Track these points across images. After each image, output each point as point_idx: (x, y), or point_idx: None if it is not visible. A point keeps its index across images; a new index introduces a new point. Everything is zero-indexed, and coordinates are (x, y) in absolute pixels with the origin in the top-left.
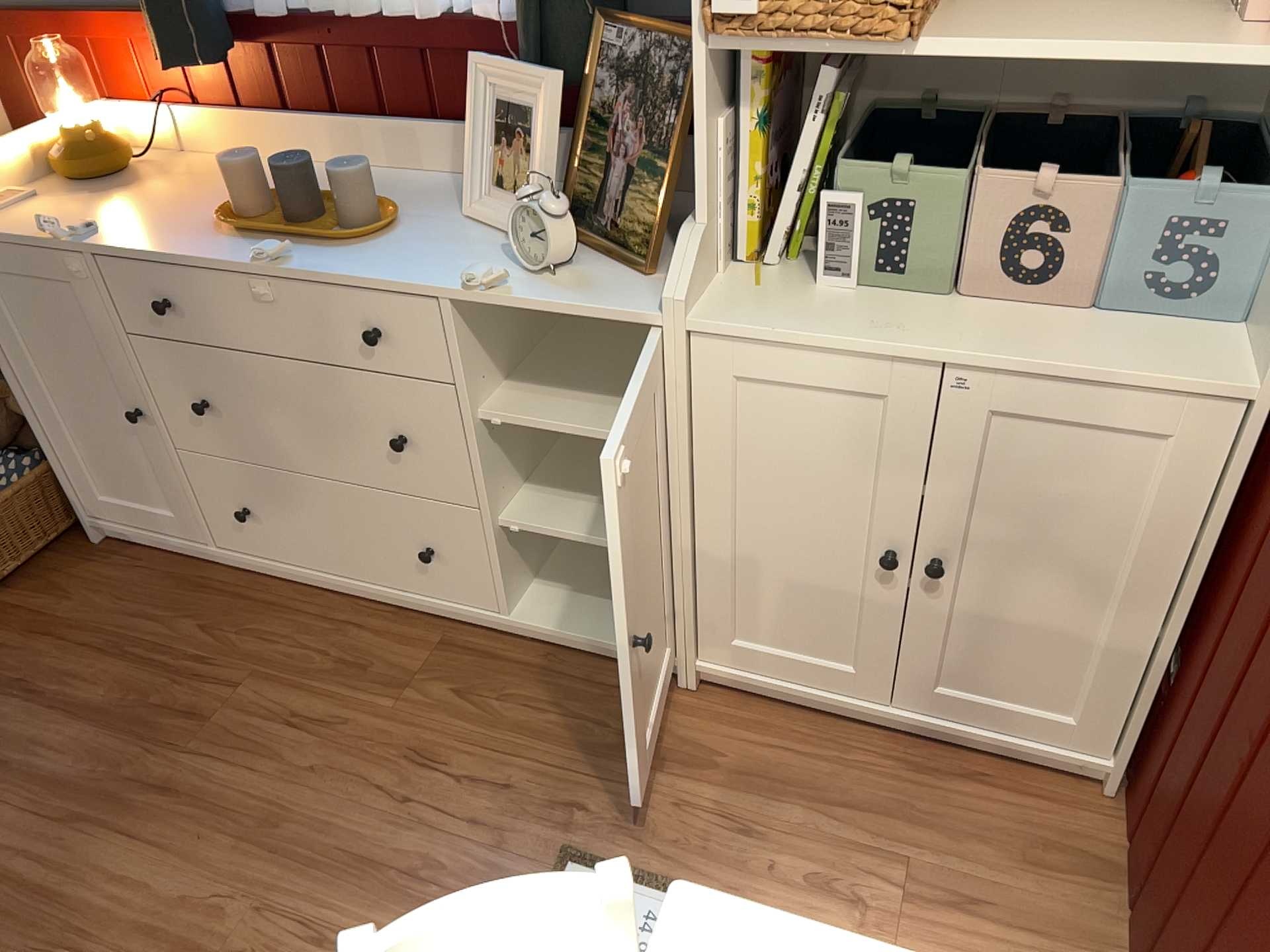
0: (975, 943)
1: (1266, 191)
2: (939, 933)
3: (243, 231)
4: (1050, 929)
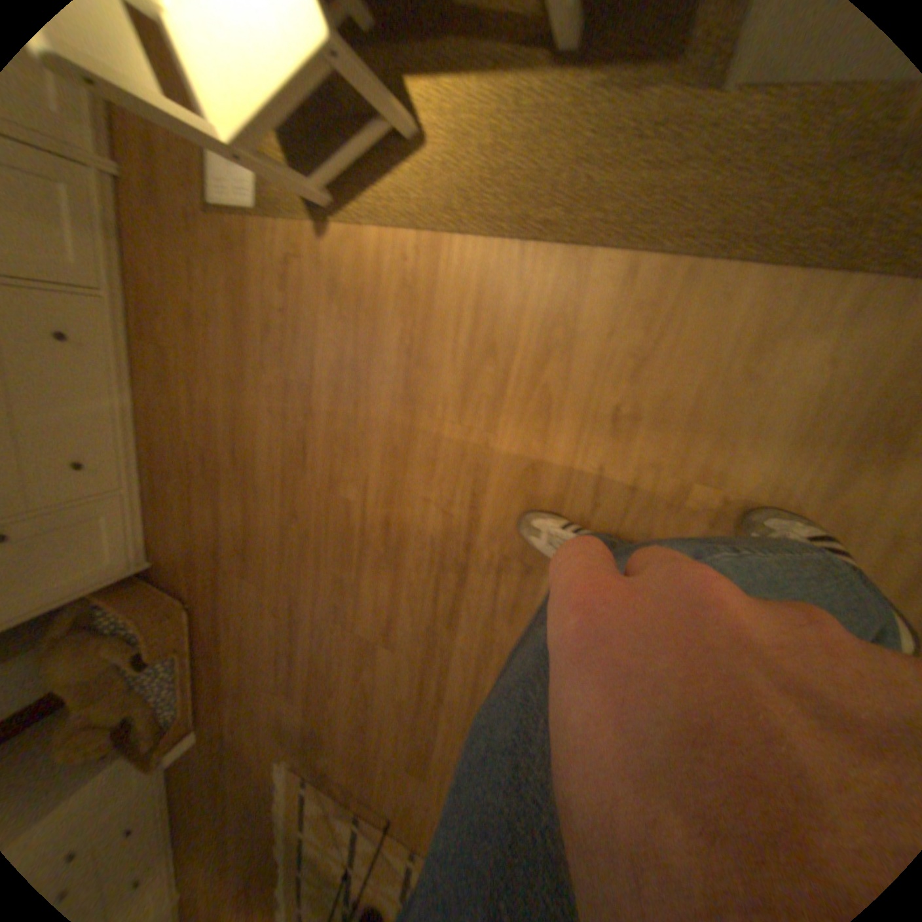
0: None
1: None
2: None
3: None
4: None
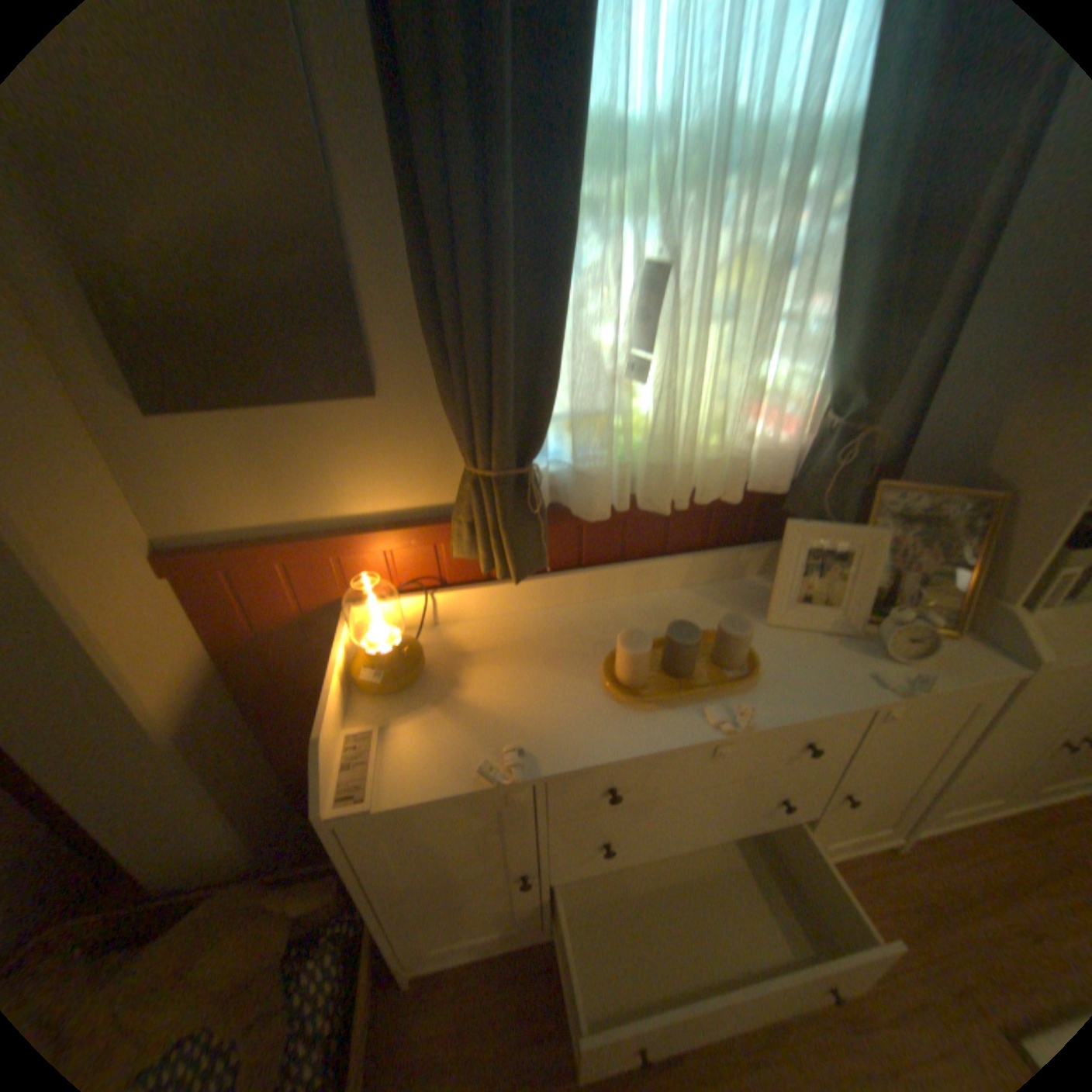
0: None
1: None
2: None
3: (658, 700)
4: None
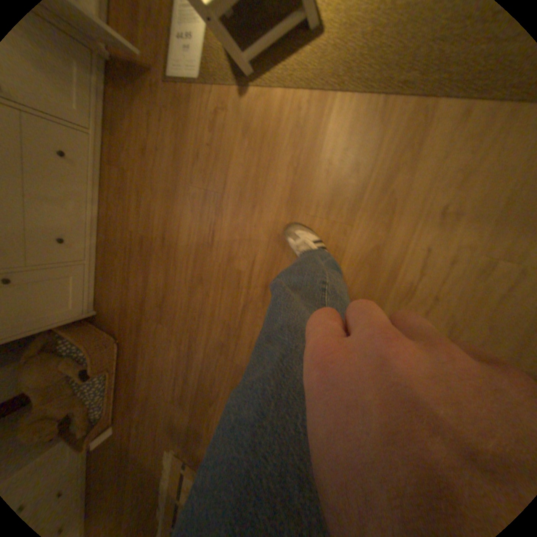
0: None
1: None
2: None
3: None
4: None
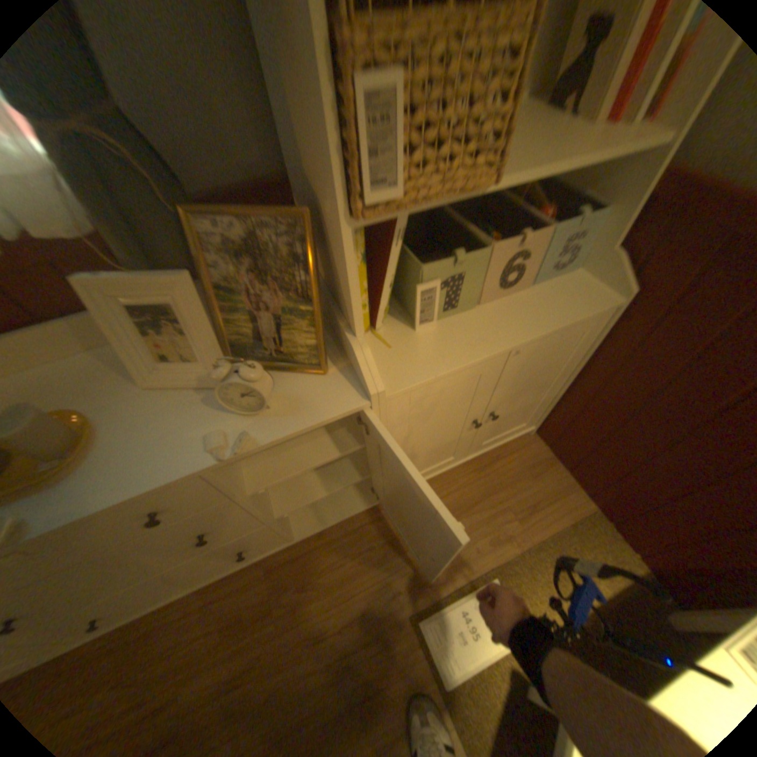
0: (552, 522)
1: (604, 203)
2: (542, 529)
3: None
4: (562, 497)
